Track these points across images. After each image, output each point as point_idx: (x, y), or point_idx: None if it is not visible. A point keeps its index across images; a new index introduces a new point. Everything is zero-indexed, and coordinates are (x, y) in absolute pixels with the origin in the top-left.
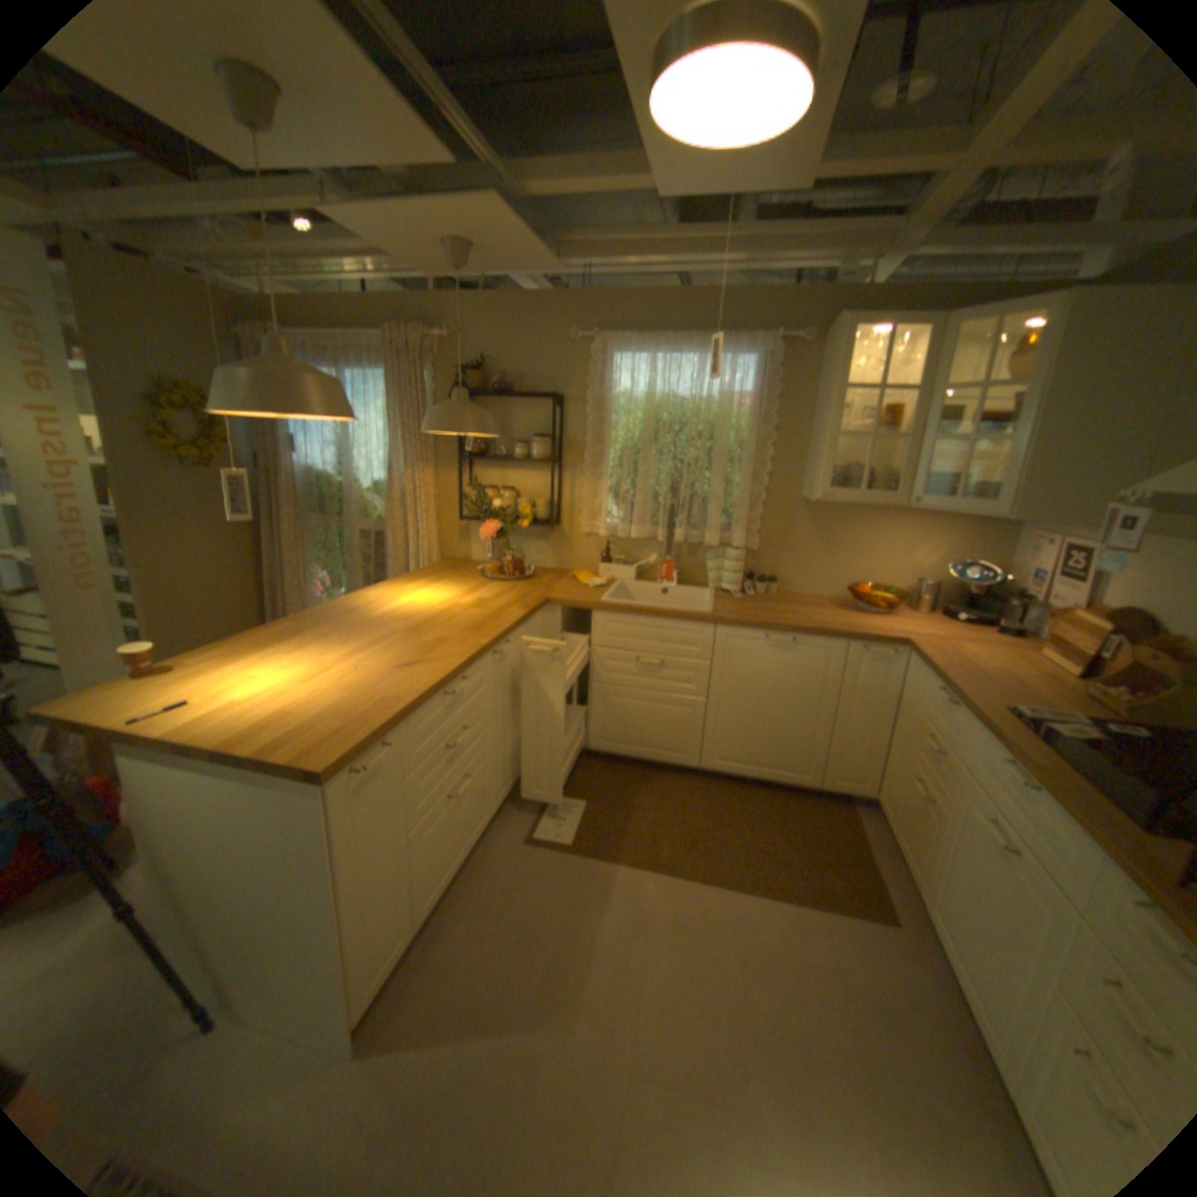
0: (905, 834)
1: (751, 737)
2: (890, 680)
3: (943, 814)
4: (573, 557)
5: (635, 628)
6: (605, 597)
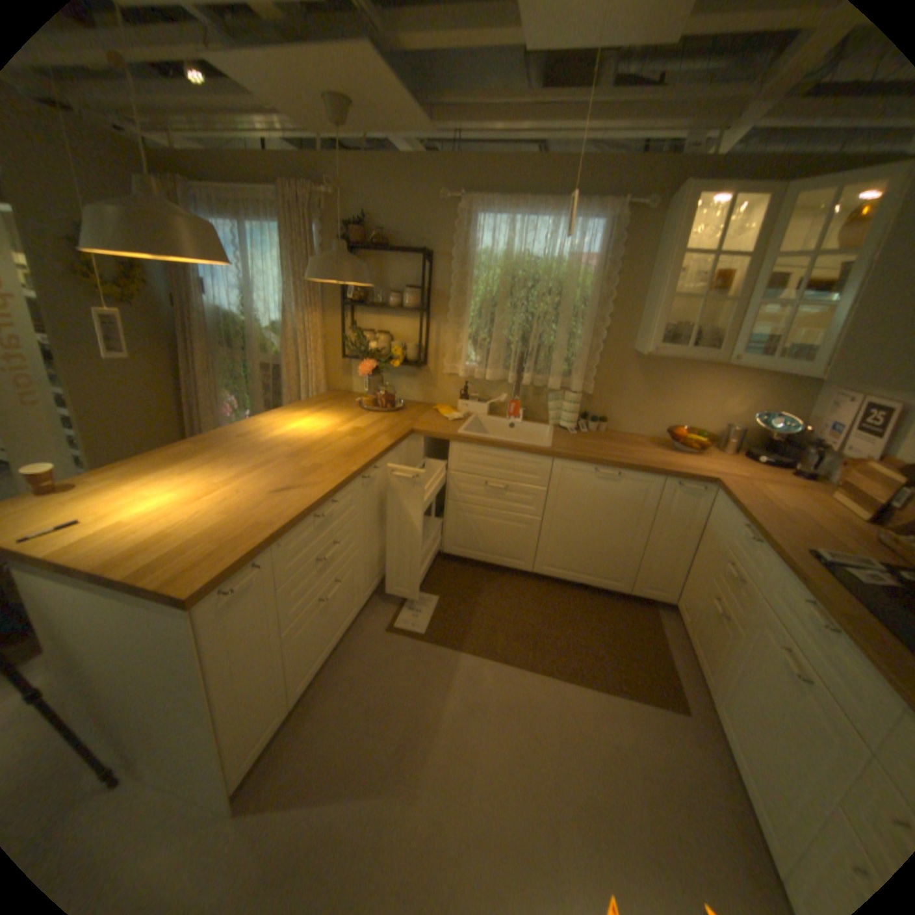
0: (700, 639)
1: (577, 551)
2: (698, 511)
3: (737, 630)
4: (437, 393)
5: (486, 457)
6: (462, 429)
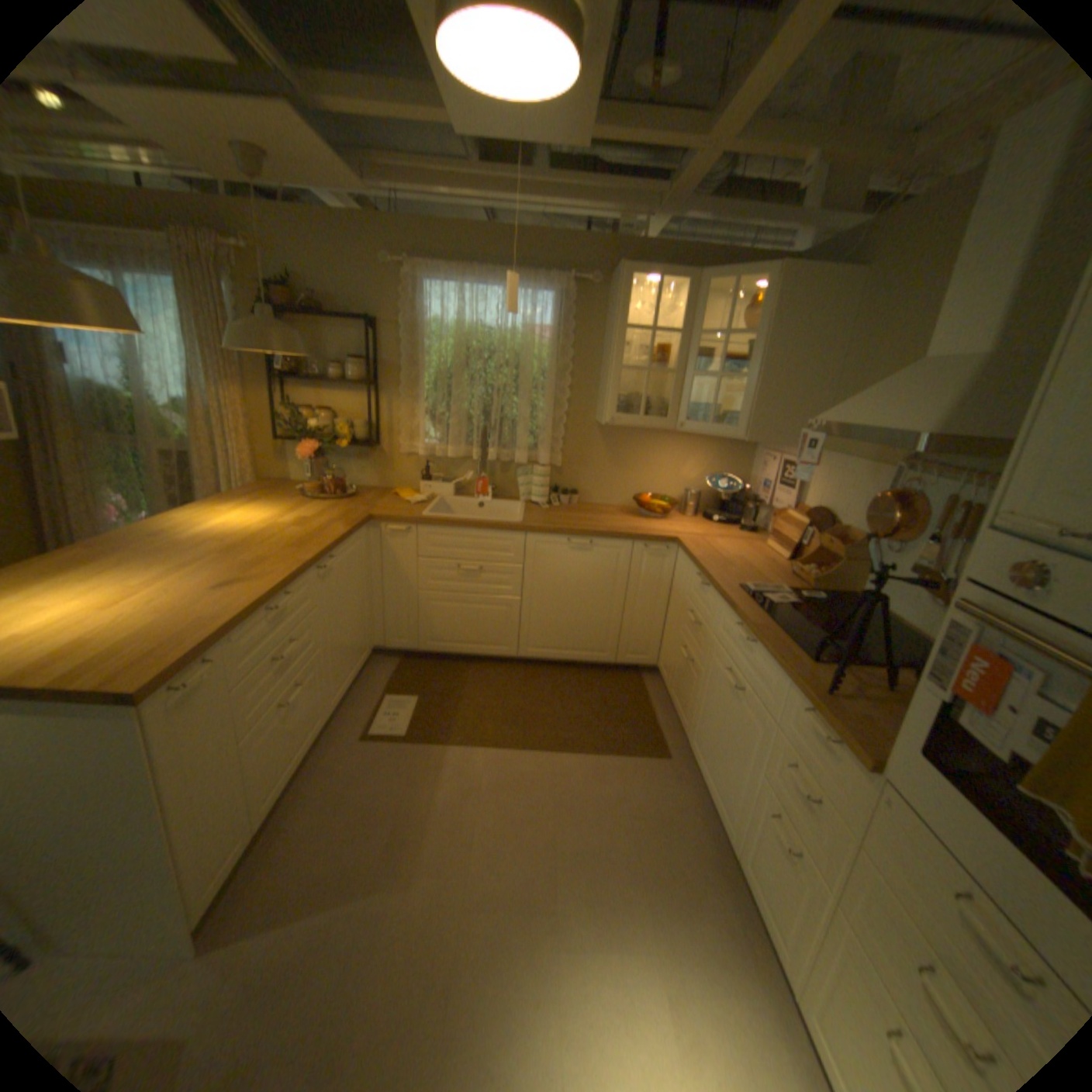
0: (675, 689)
1: (559, 626)
2: (664, 571)
3: (699, 669)
4: (395, 475)
5: (456, 538)
6: (427, 512)
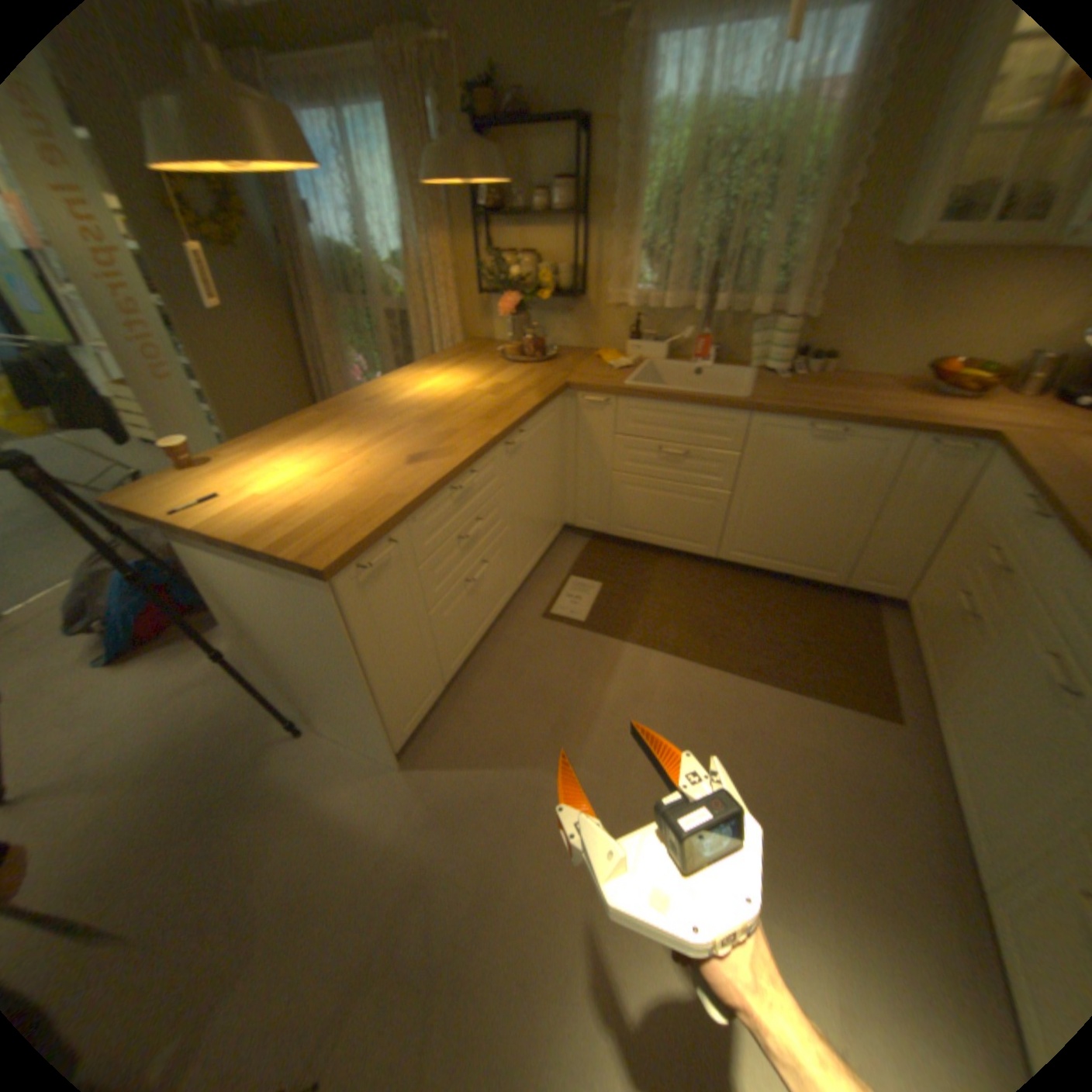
0: (933, 641)
1: (777, 533)
2: (959, 479)
3: (987, 631)
4: (601, 333)
5: (662, 415)
6: (631, 380)
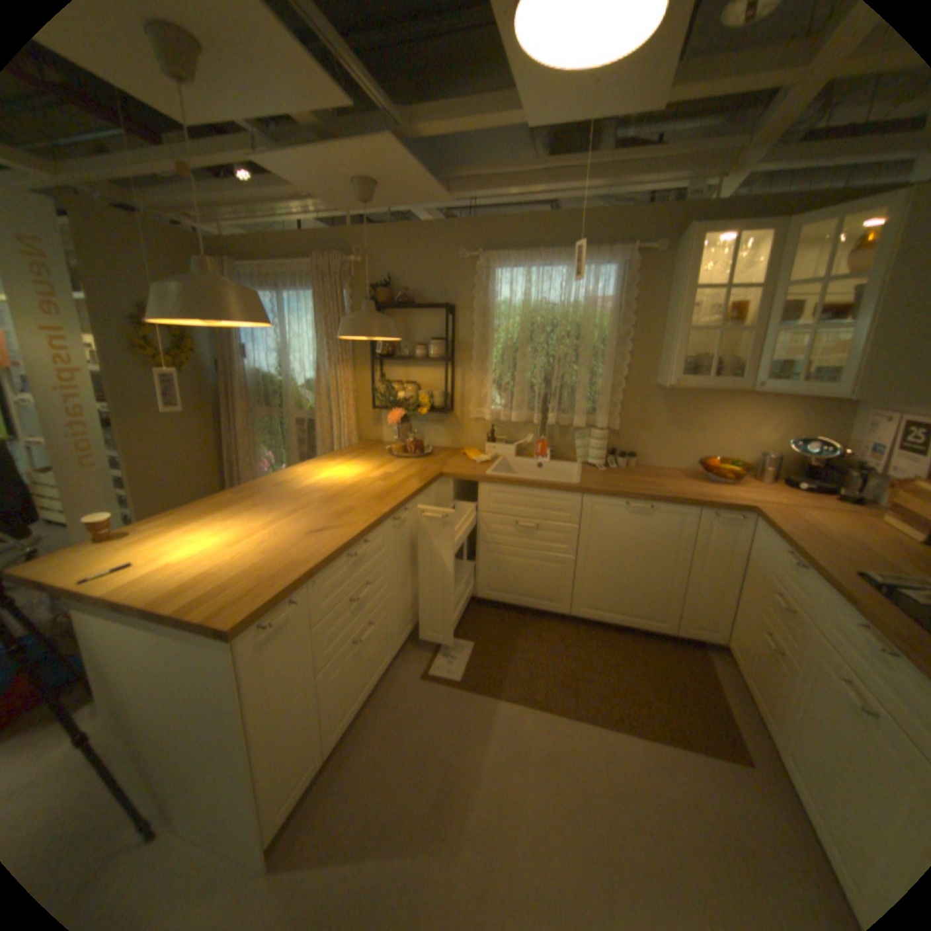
0: (756, 680)
1: (614, 590)
2: (739, 542)
3: (793, 666)
4: (465, 437)
5: (515, 496)
6: (490, 470)
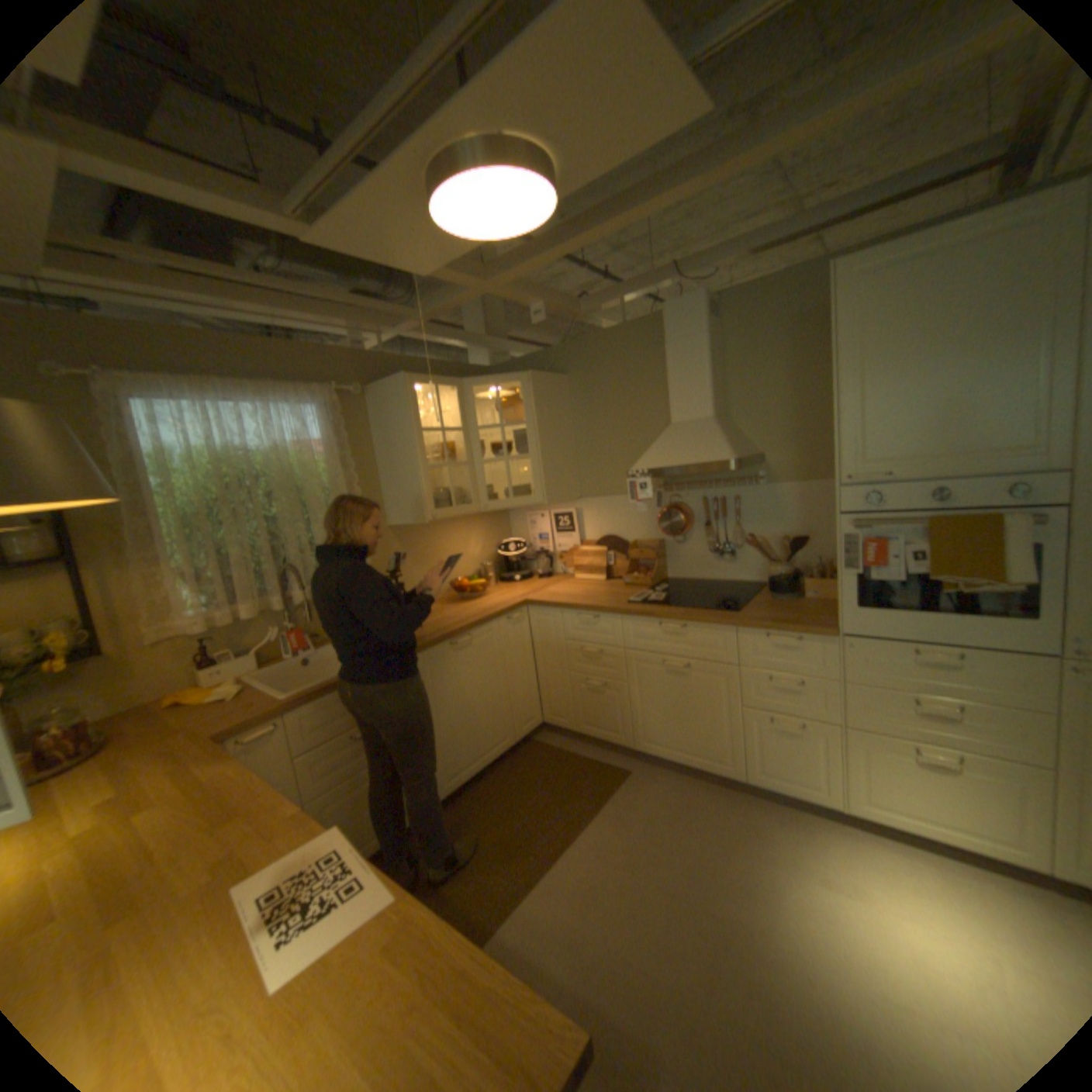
0: (587, 723)
1: (465, 741)
2: (523, 634)
3: (617, 686)
4: (138, 687)
5: (338, 707)
6: (278, 696)
